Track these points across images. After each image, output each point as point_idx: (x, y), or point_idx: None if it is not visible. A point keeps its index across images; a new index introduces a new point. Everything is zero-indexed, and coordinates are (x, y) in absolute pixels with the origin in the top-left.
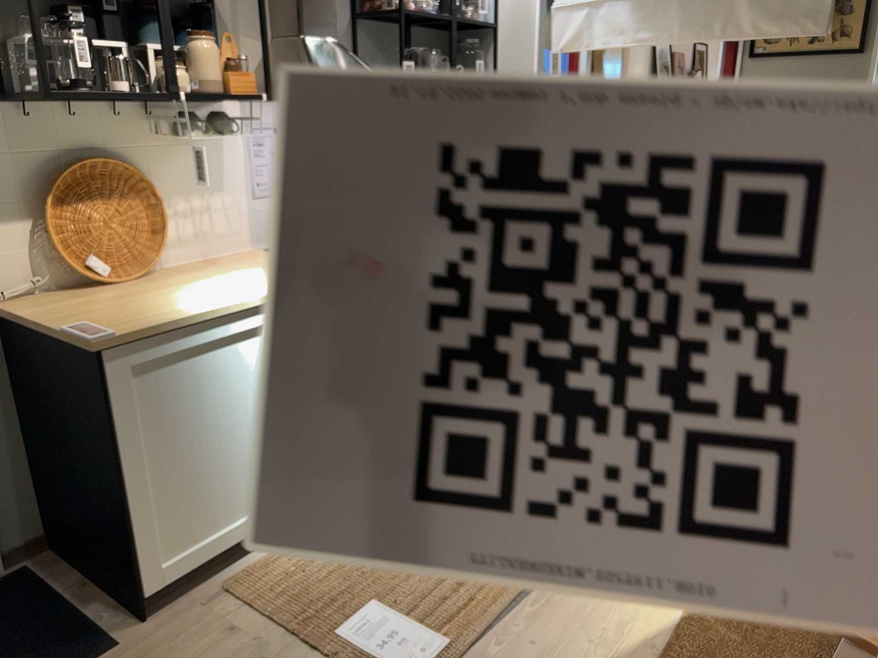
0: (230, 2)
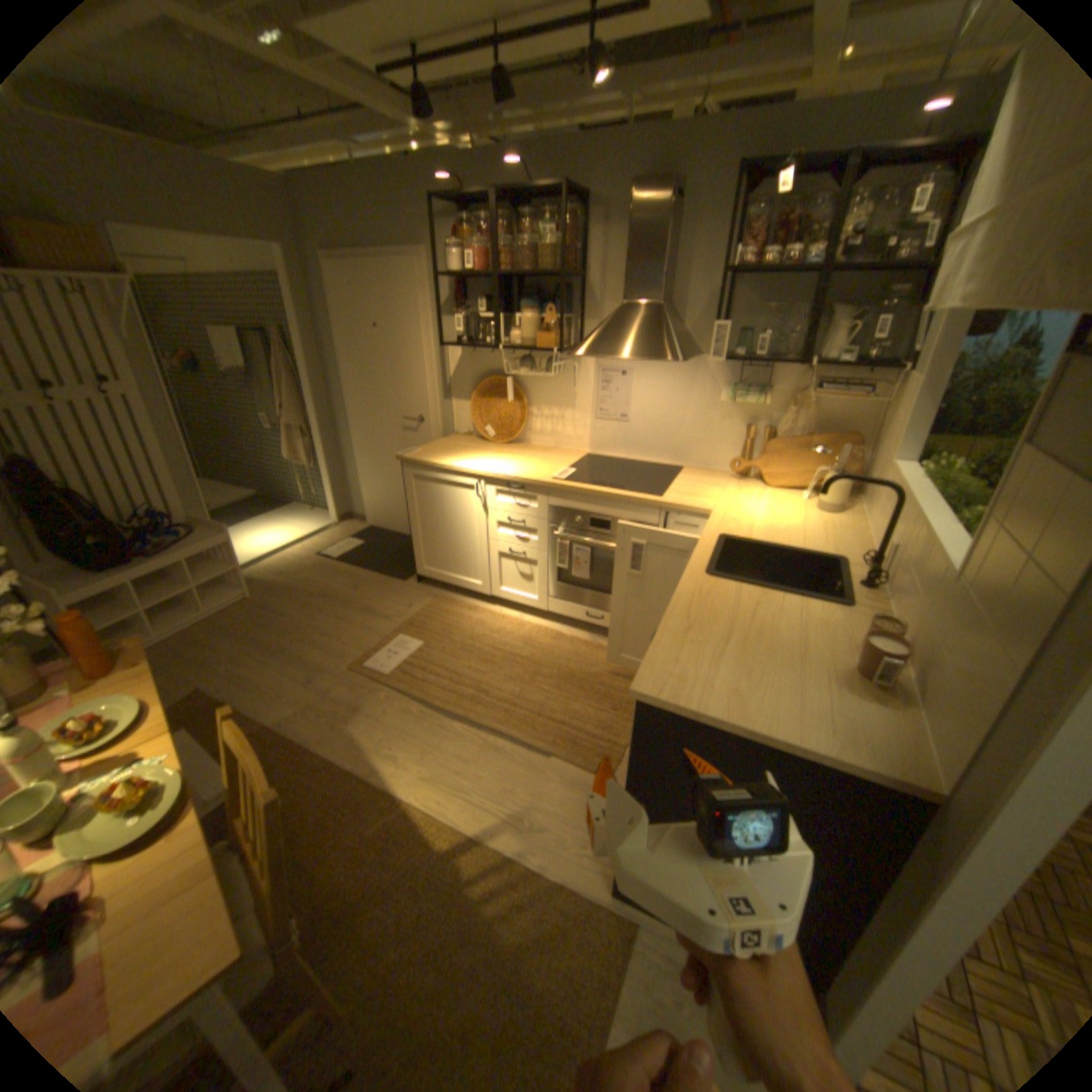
0: (600, 277)
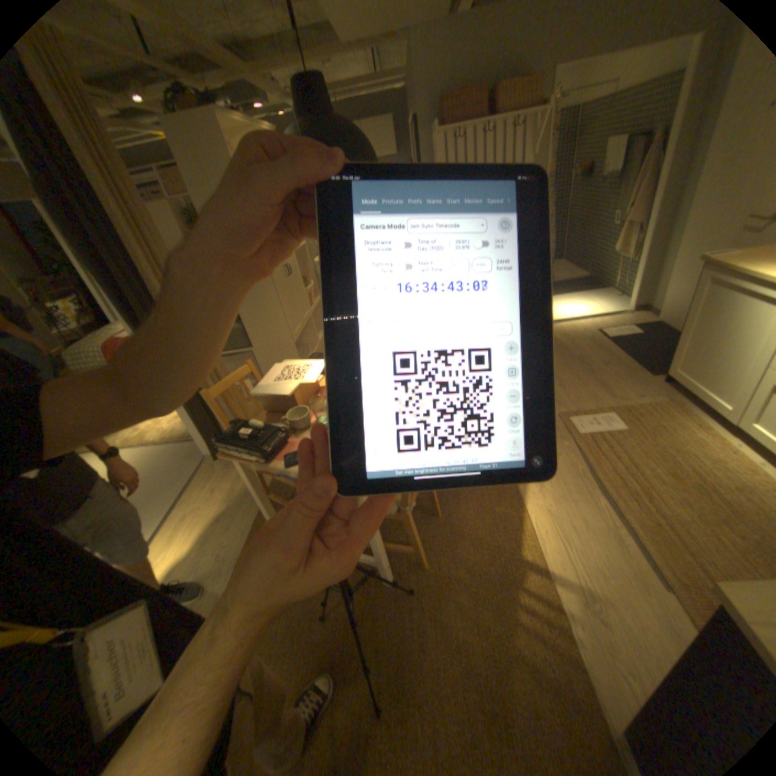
0: None
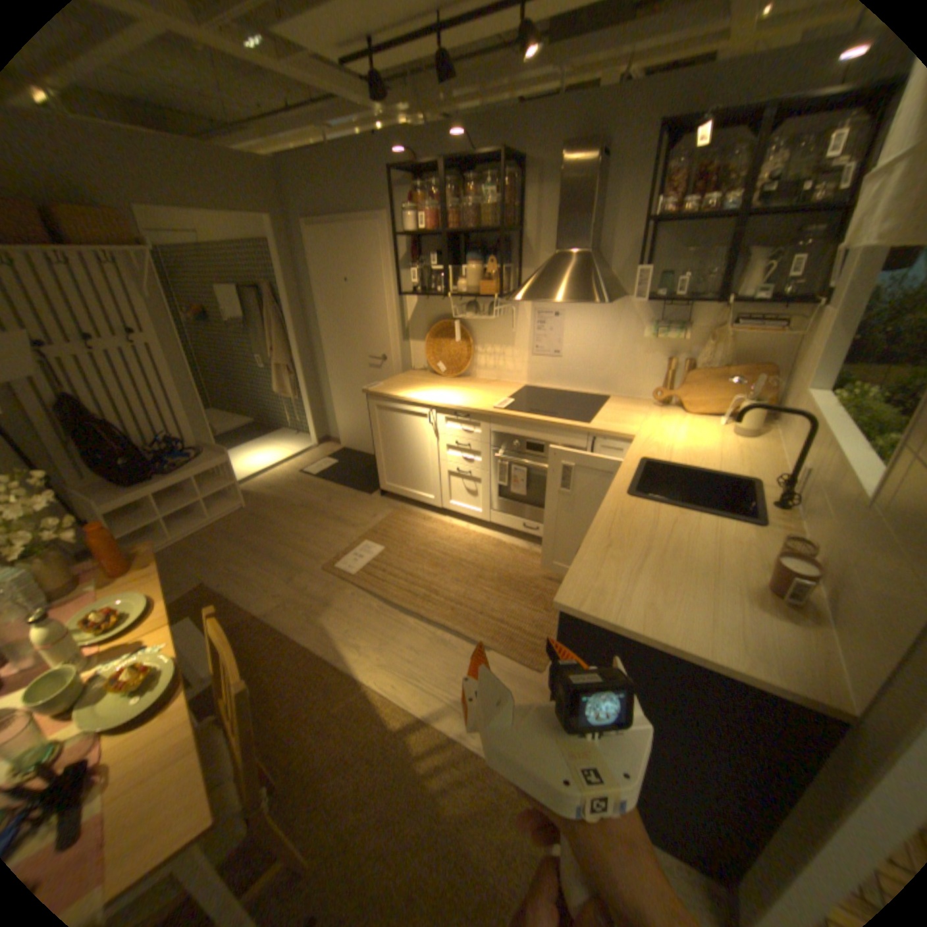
0: (535, 230)
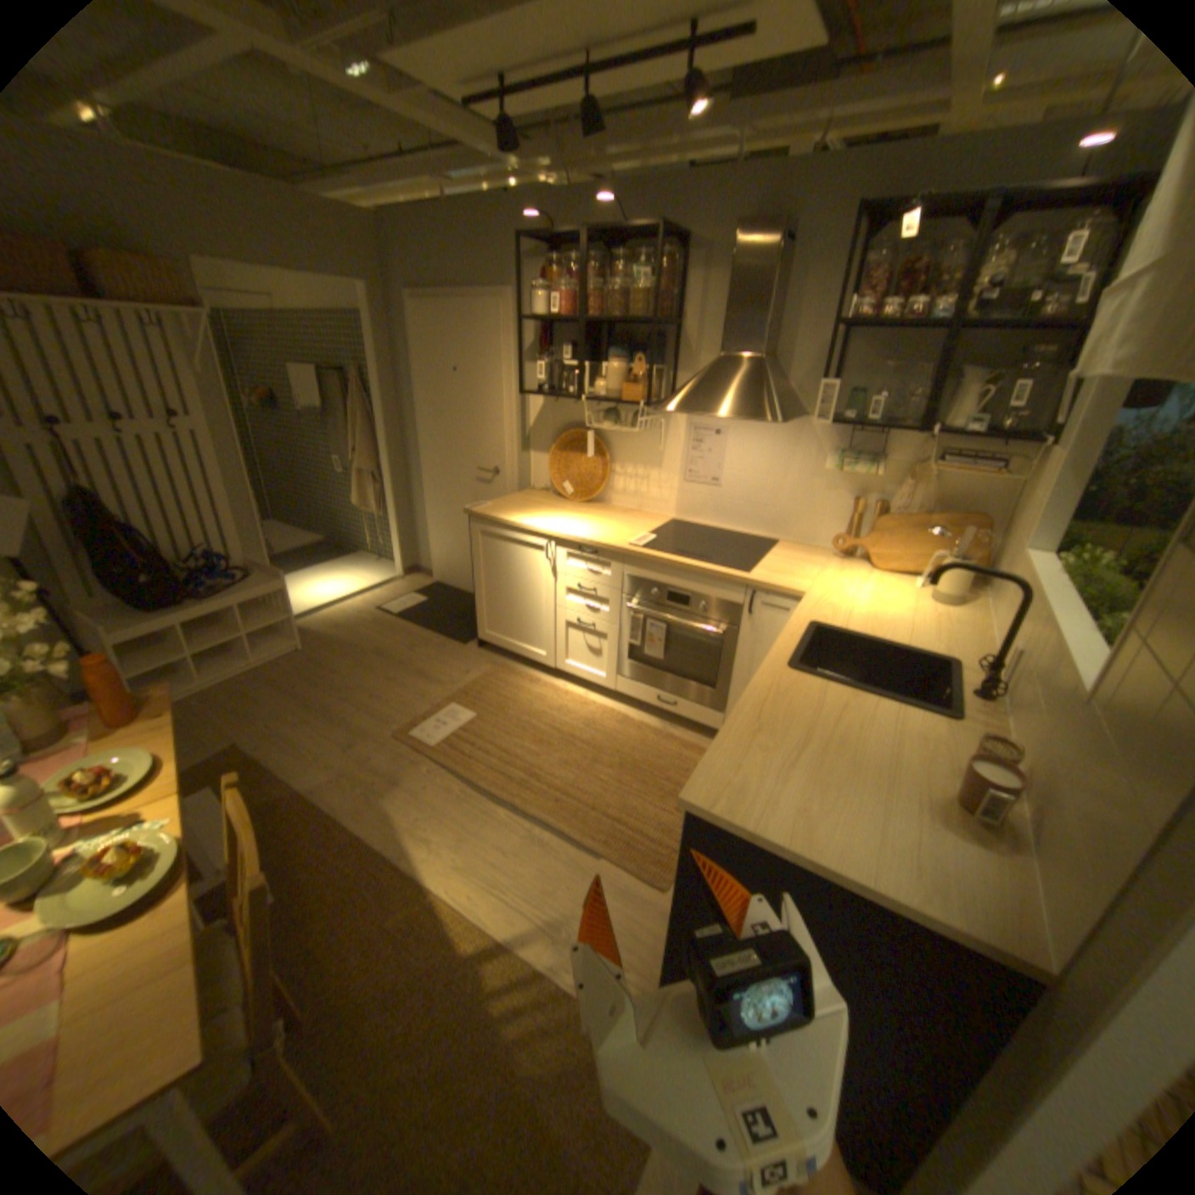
0: (697, 326)
